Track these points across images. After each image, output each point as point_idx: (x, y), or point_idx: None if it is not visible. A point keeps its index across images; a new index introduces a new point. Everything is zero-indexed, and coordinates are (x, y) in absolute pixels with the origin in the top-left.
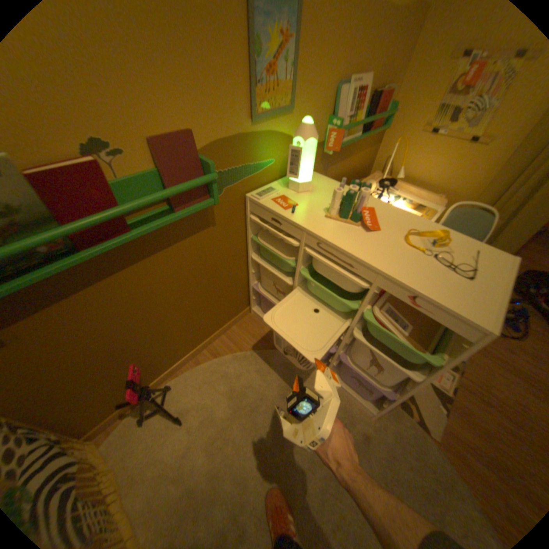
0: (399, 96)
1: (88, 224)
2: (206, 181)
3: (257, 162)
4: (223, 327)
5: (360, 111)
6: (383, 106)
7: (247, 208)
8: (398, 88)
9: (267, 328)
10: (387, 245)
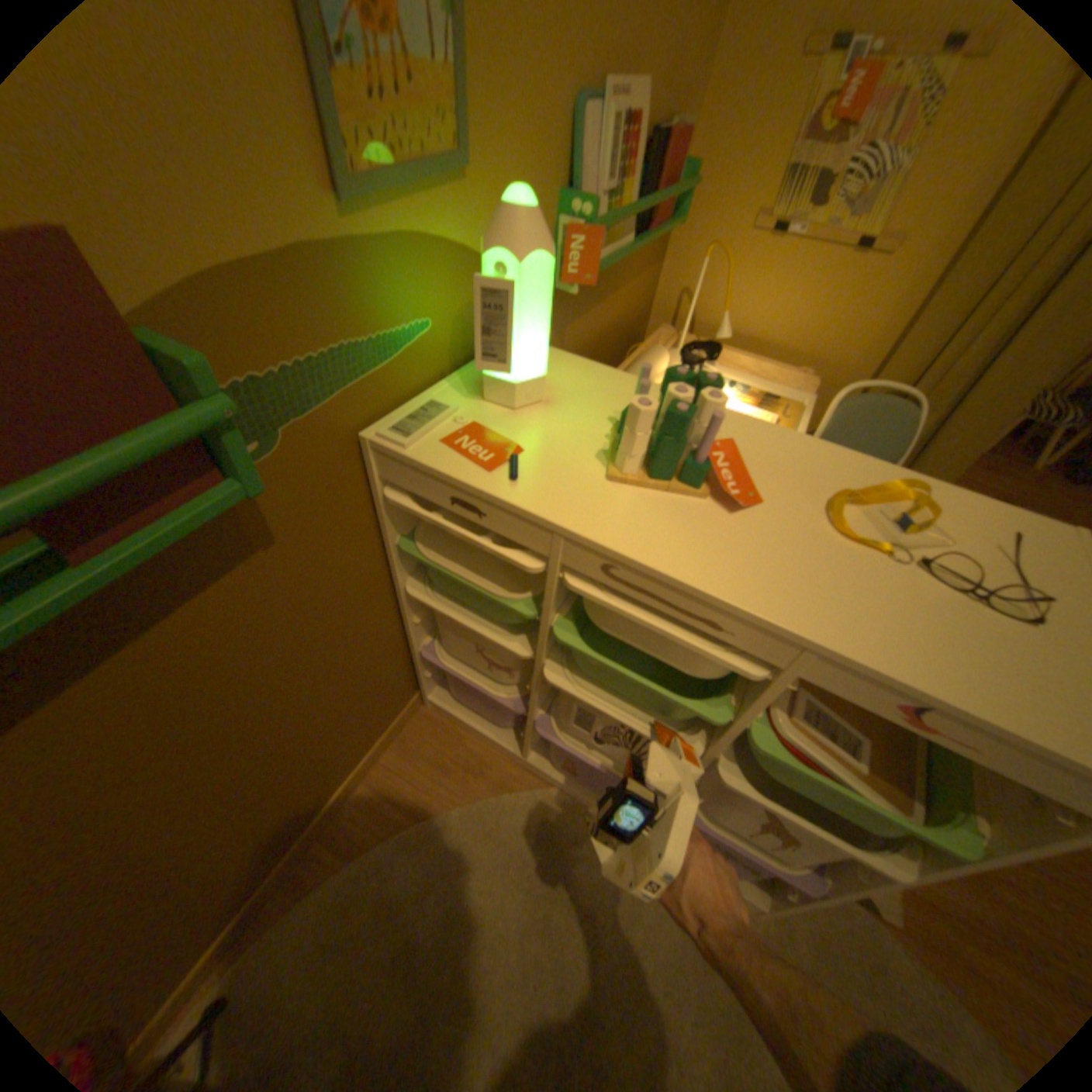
0: (696, 148)
1: None
2: (185, 430)
3: (379, 331)
4: (359, 768)
5: (629, 178)
6: (674, 167)
7: (371, 471)
8: (693, 128)
9: (472, 738)
10: (798, 547)
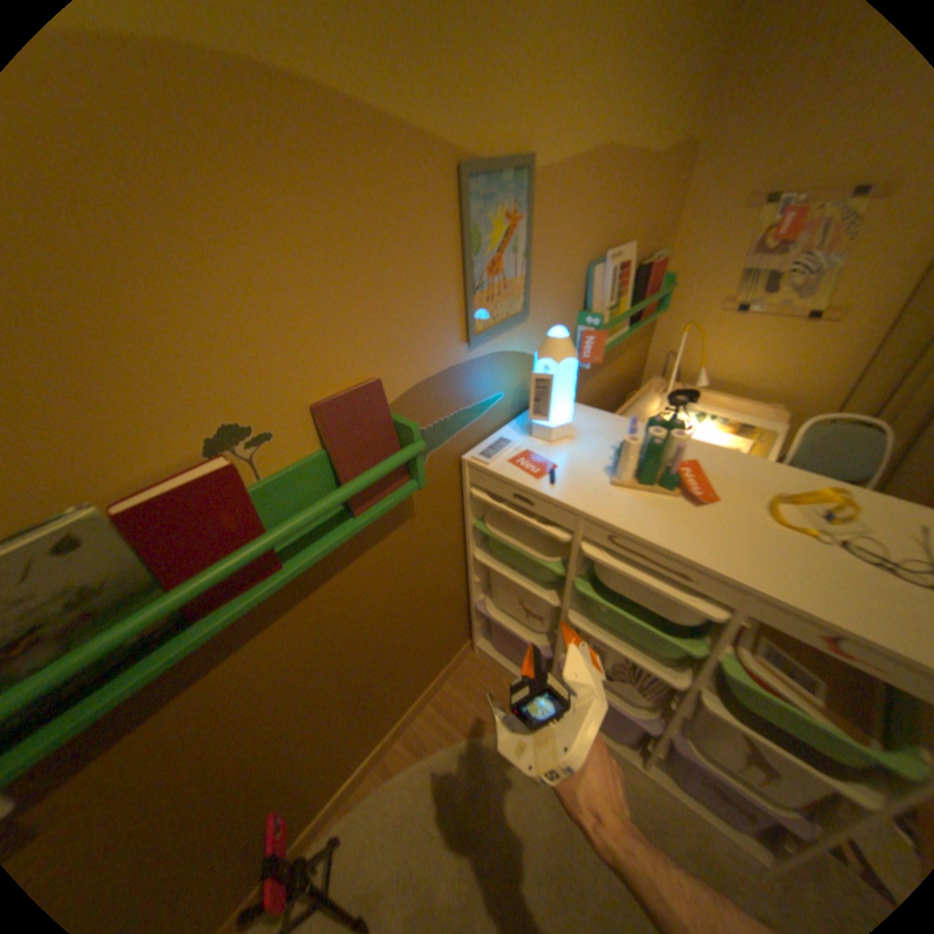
0: (673, 263)
1: (212, 581)
2: (409, 456)
3: (478, 401)
4: (429, 689)
5: (624, 296)
6: (656, 282)
7: (465, 478)
8: (670, 253)
9: (509, 680)
10: (745, 529)
